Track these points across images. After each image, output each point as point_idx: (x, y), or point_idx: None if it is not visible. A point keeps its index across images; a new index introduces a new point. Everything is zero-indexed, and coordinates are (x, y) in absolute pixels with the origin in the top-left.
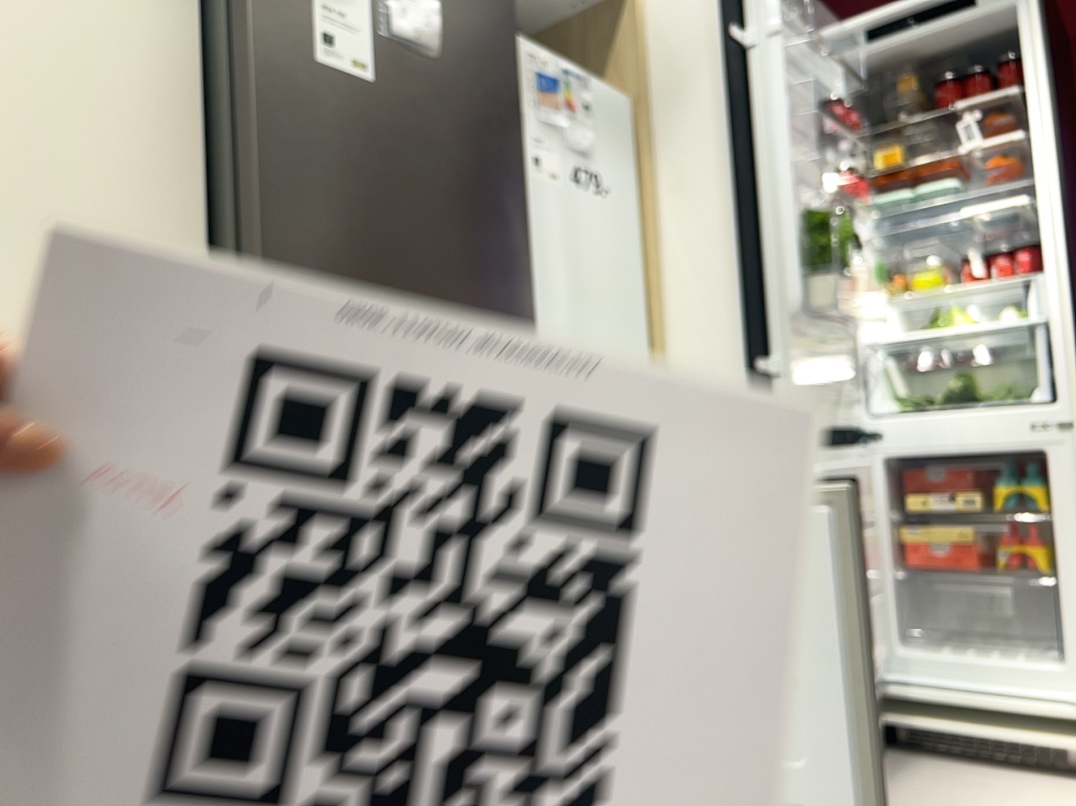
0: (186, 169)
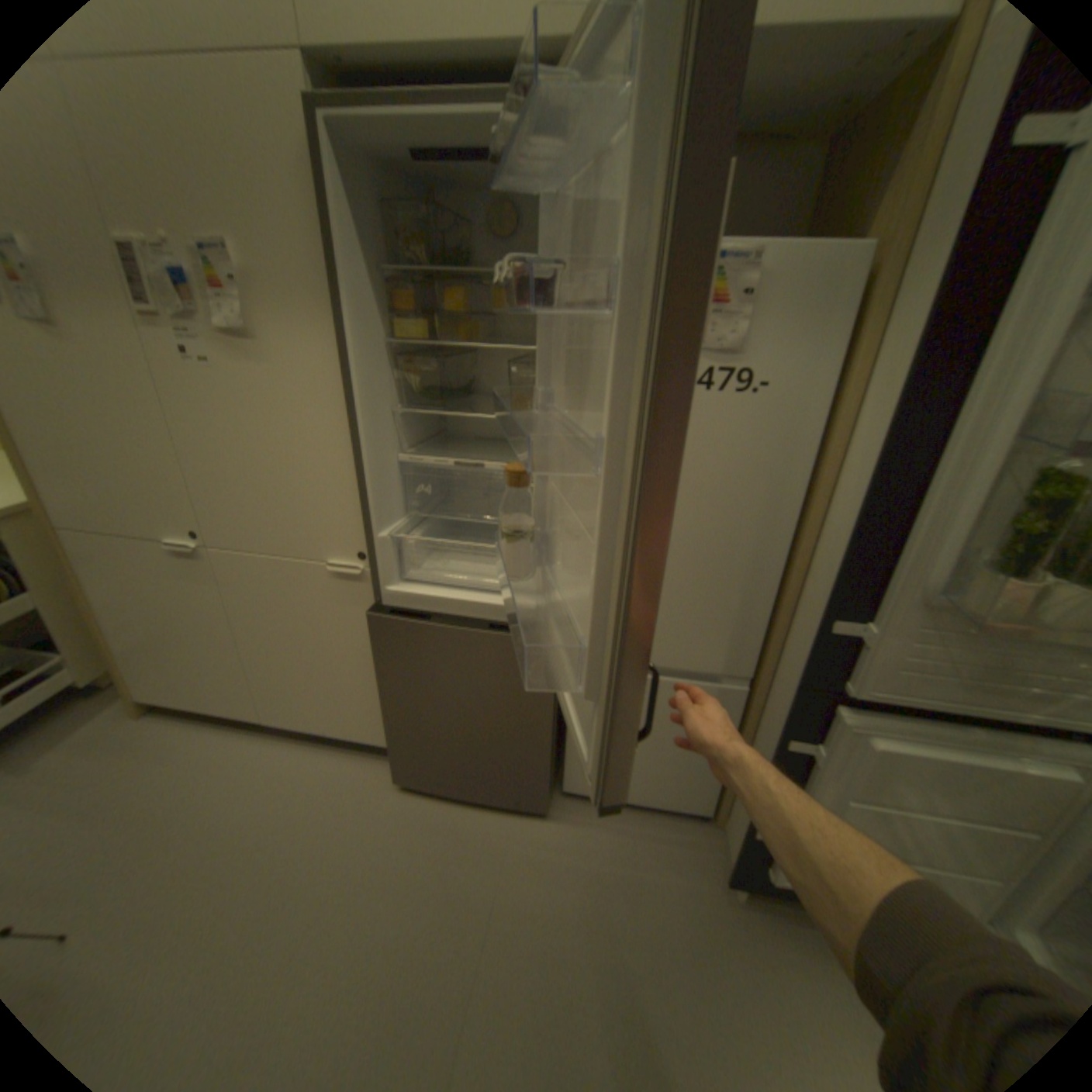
0: (347, 436)
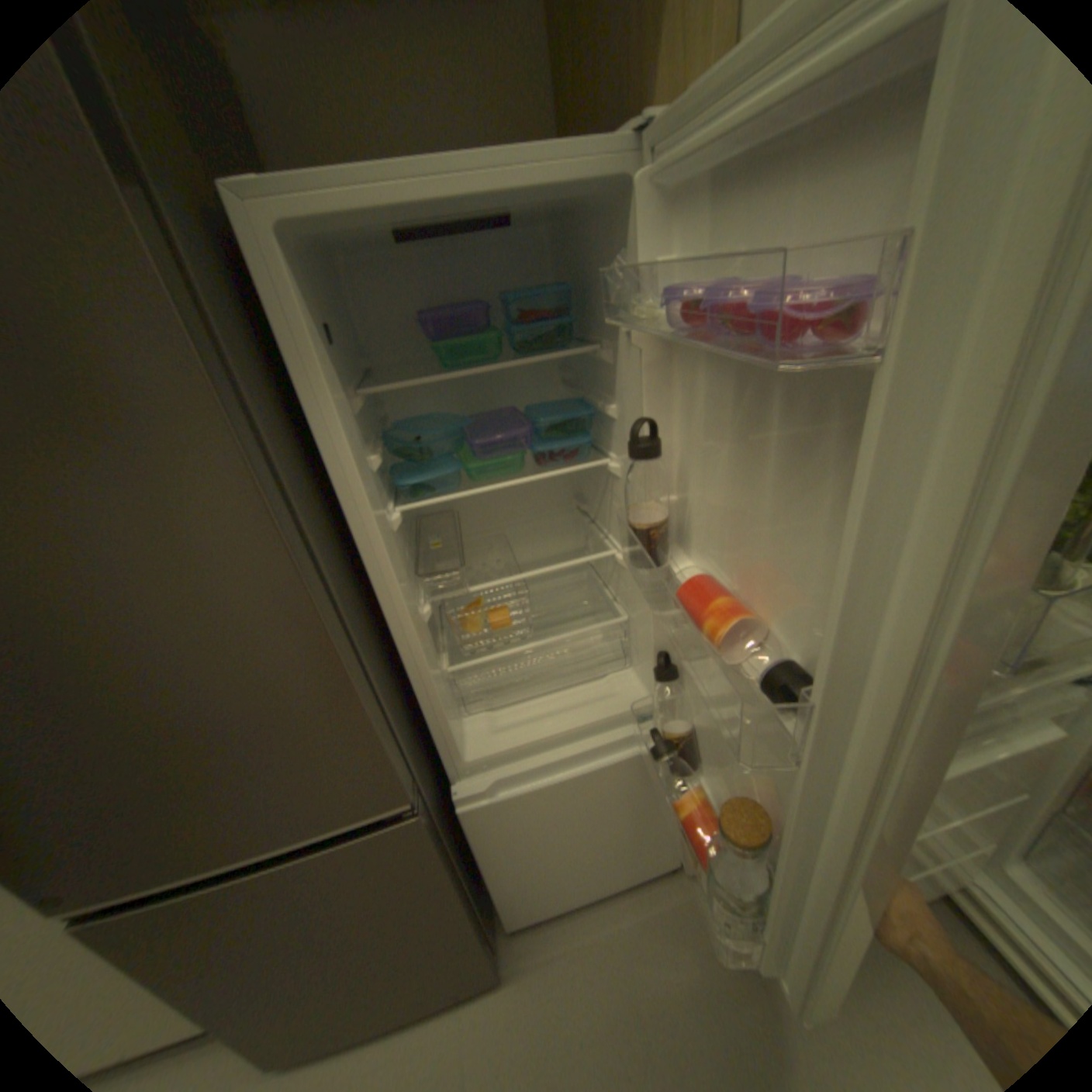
0: None
